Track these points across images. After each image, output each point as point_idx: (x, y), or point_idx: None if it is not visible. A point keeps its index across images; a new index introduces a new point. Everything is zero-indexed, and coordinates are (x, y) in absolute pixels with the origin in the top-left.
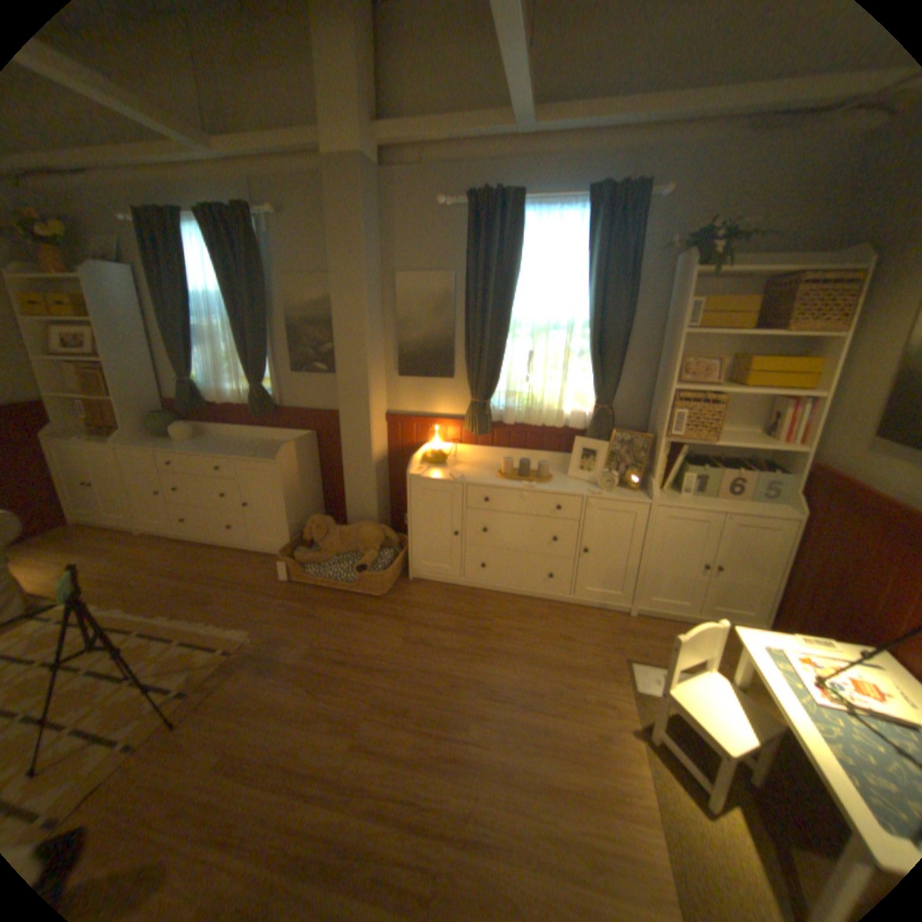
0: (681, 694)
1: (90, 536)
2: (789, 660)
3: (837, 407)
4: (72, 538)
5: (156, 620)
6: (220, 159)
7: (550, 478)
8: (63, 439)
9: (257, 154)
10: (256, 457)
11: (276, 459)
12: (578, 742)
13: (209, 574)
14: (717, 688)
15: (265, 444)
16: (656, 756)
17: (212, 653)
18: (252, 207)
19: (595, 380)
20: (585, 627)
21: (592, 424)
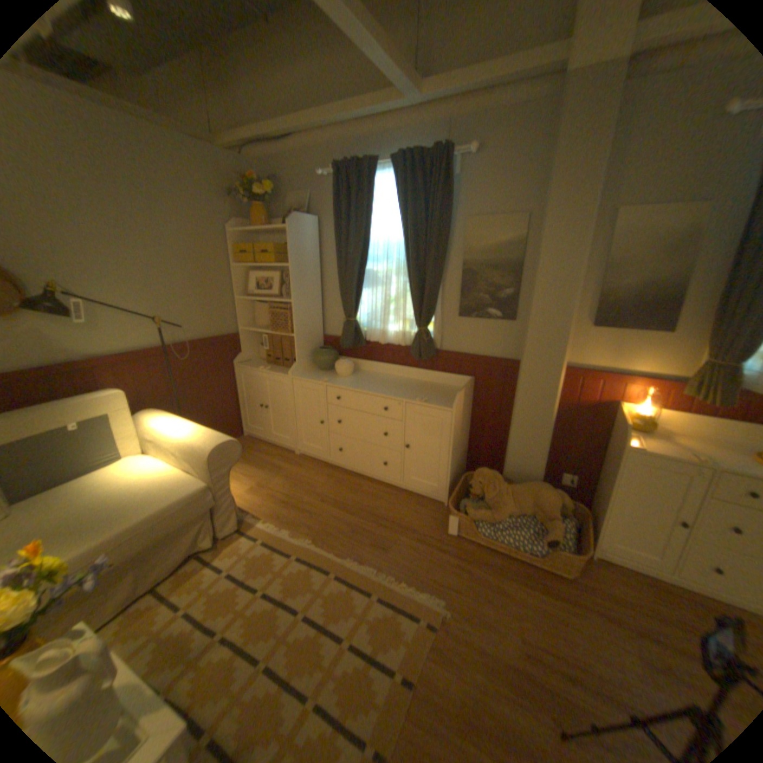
0: None
1: (262, 448)
2: None
3: None
4: (250, 448)
5: (344, 558)
6: (424, 101)
7: None
8: (250, 364)
9: (469, 89)
10: (428, 401)
11: (450, 405)
12: None
13: (373, 508)
14: None
15: (422, 385)
16: None
17: (417, 621)
18: (456, 146)
19: None
20: None
21: None
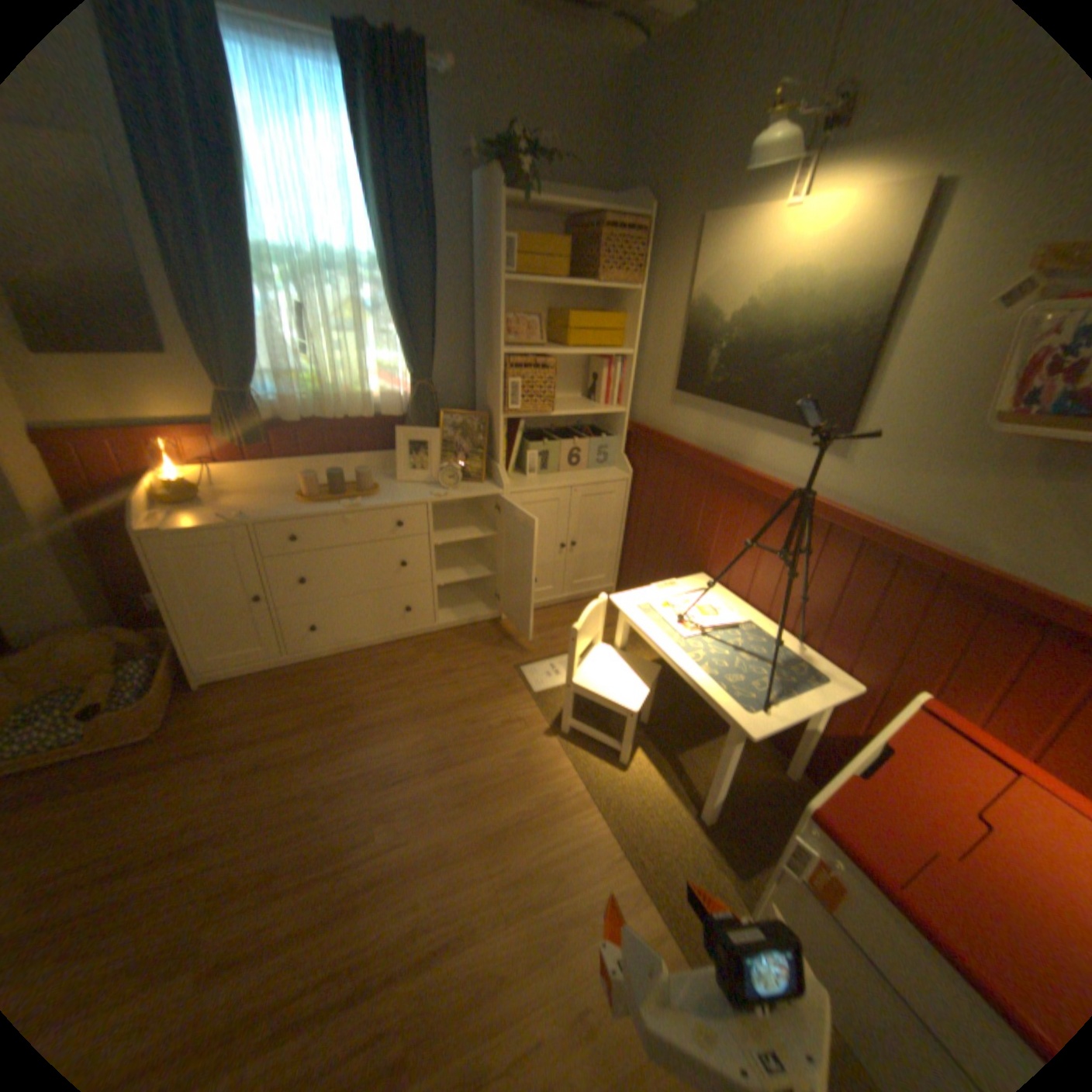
0: (580, 679)
1: None
2: (654, 610)
3: (640, 366)
4: None
5: None
6: None
7: (377, 488)
8: None
9: None
10: None
11: None
12: (497, 775)
13: None
14: (604, 658)
15: None
16: (568, 744)
17: None
18: None
19: (403, 347)
20: (461, 652)
21: (413, 408)
